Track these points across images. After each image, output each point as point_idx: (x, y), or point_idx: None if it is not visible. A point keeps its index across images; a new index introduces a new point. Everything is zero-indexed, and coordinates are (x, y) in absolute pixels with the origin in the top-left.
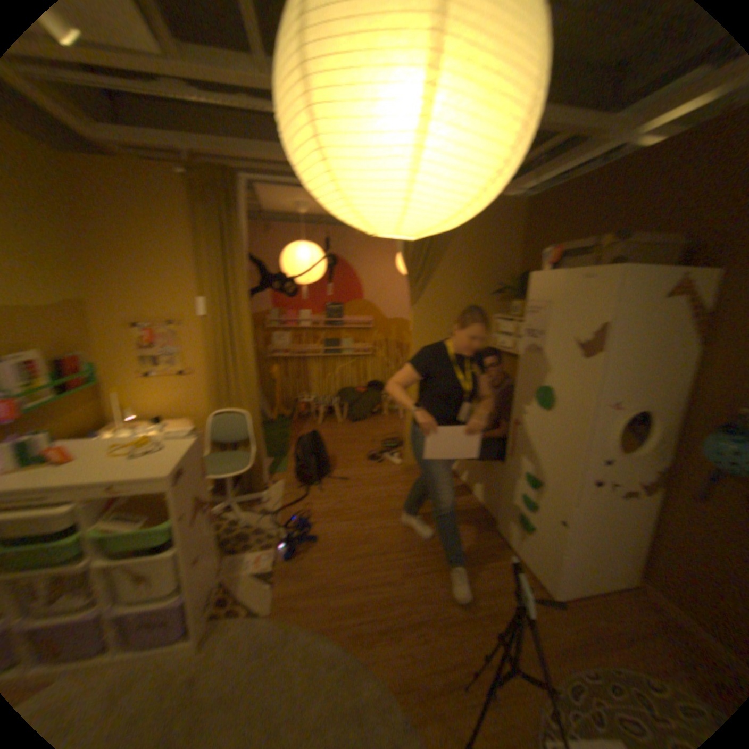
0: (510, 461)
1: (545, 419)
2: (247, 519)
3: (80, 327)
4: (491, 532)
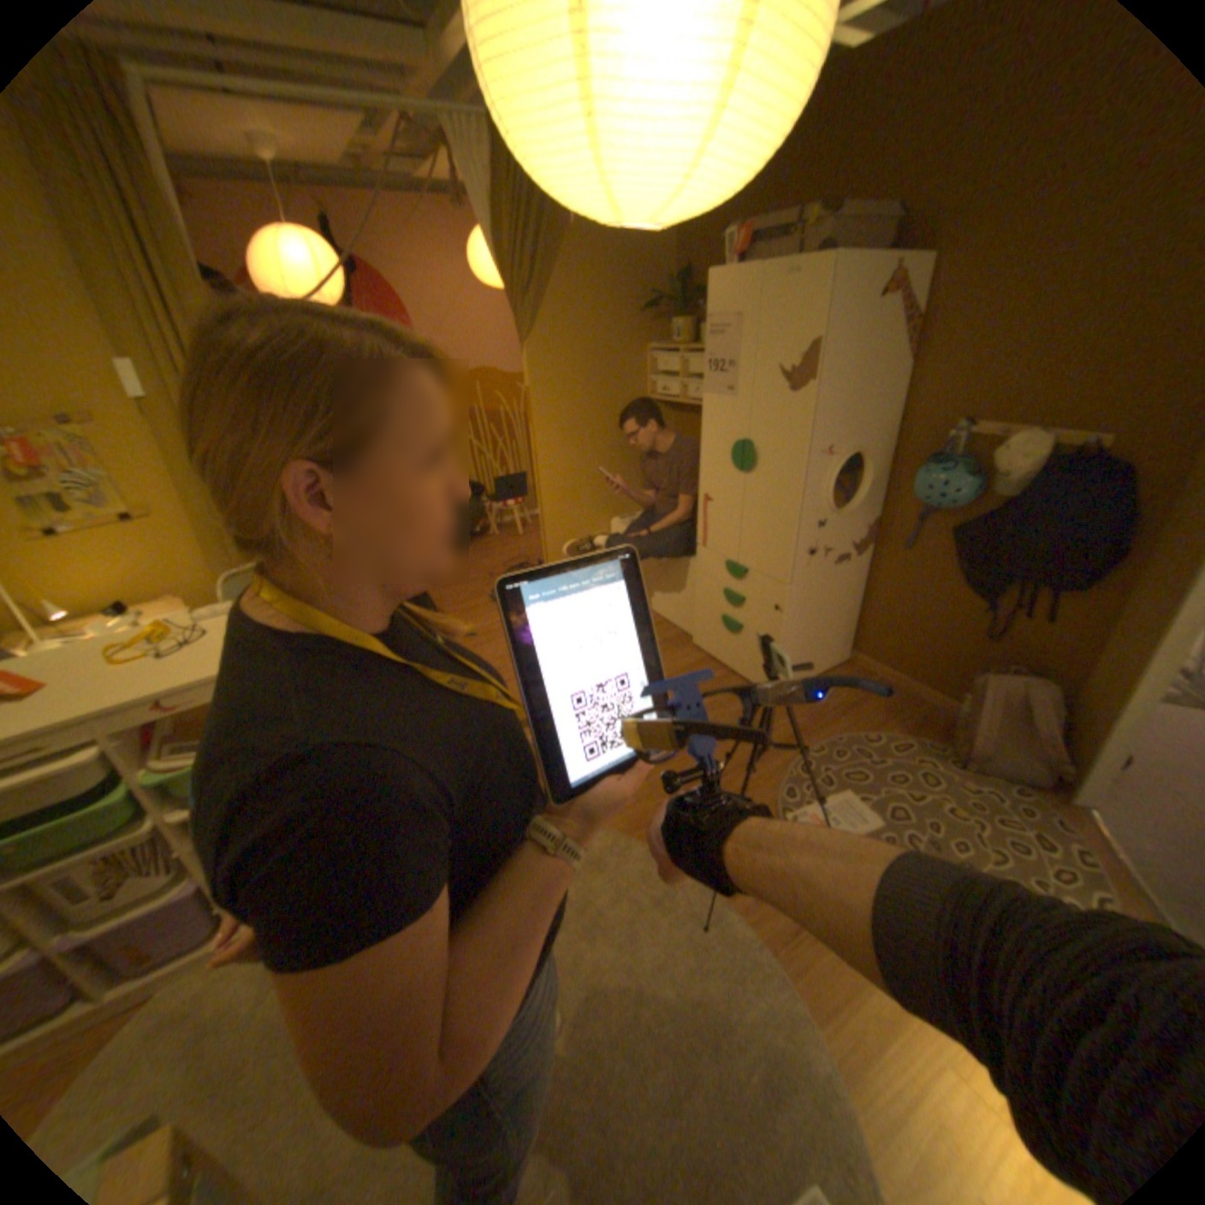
0: (704, 552)
1: (746, 485)
2: None
3: None
4: (687, 649)
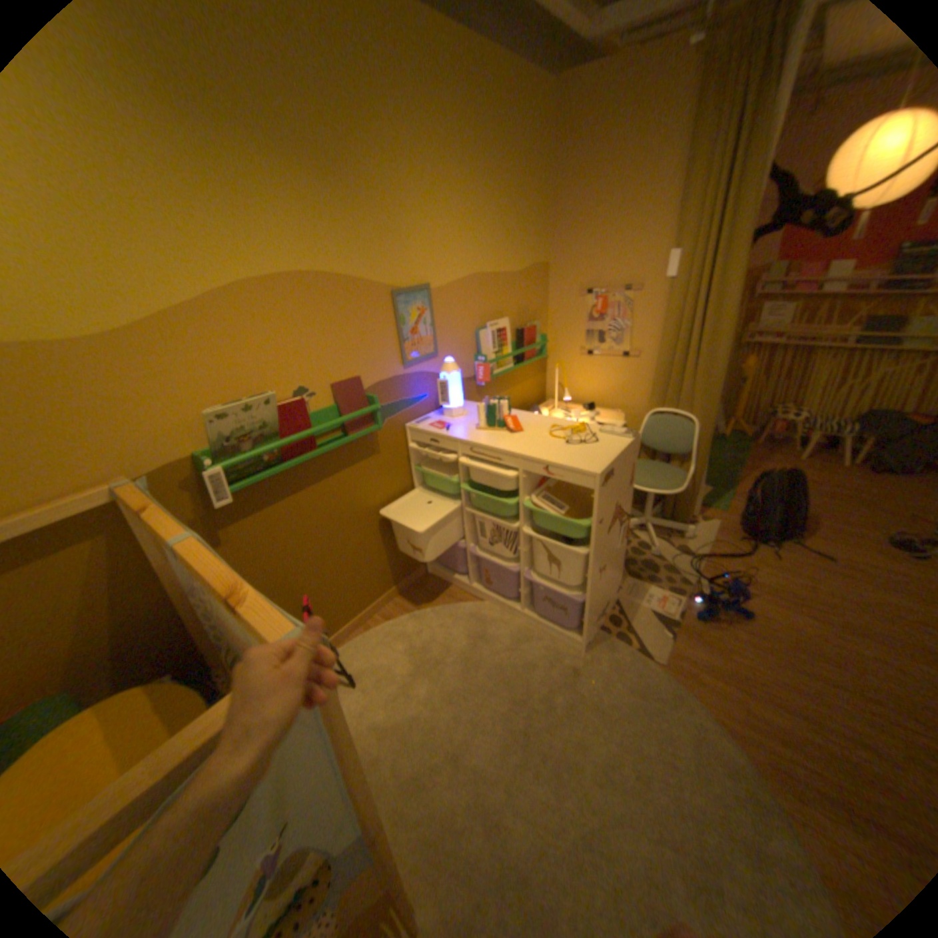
0: None
1: None
2: (665, 548)
3: (544, 293)
4: None
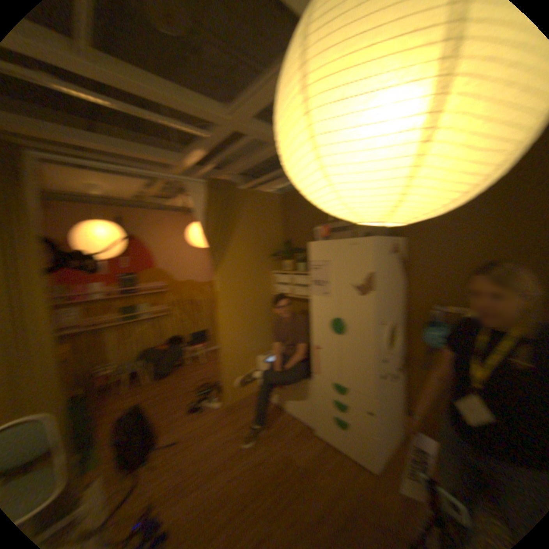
0: (316, 377)
1: (339, 341)
2: None
3: None
4: (311, 439)
